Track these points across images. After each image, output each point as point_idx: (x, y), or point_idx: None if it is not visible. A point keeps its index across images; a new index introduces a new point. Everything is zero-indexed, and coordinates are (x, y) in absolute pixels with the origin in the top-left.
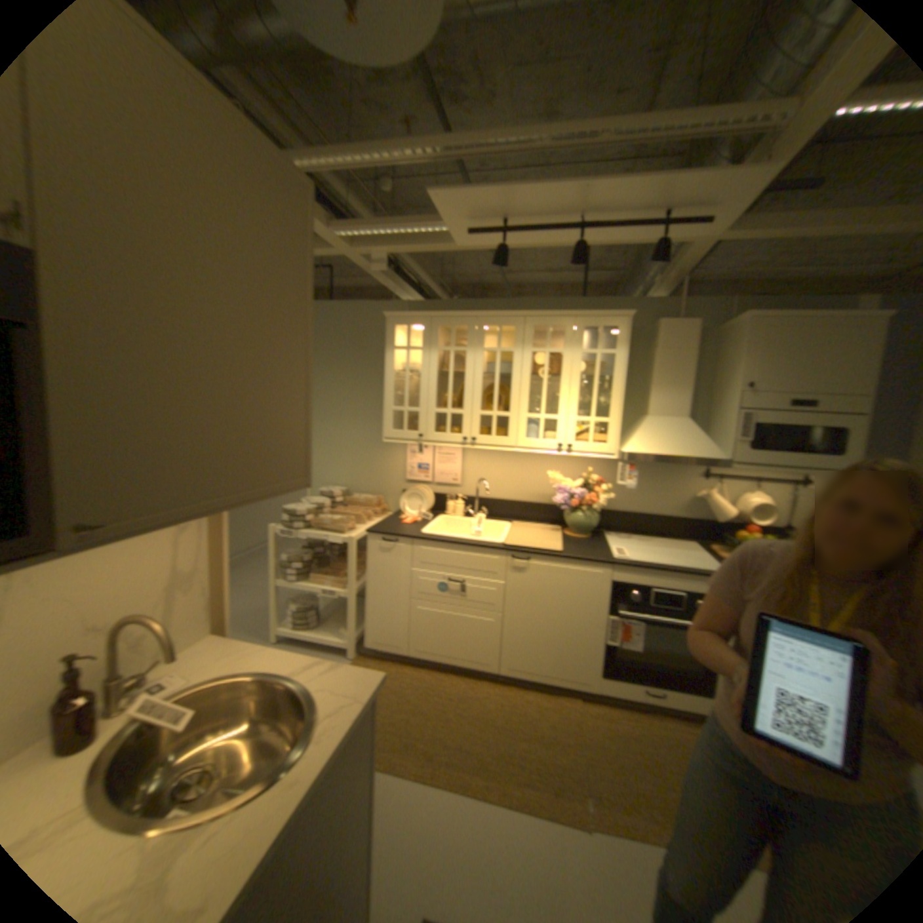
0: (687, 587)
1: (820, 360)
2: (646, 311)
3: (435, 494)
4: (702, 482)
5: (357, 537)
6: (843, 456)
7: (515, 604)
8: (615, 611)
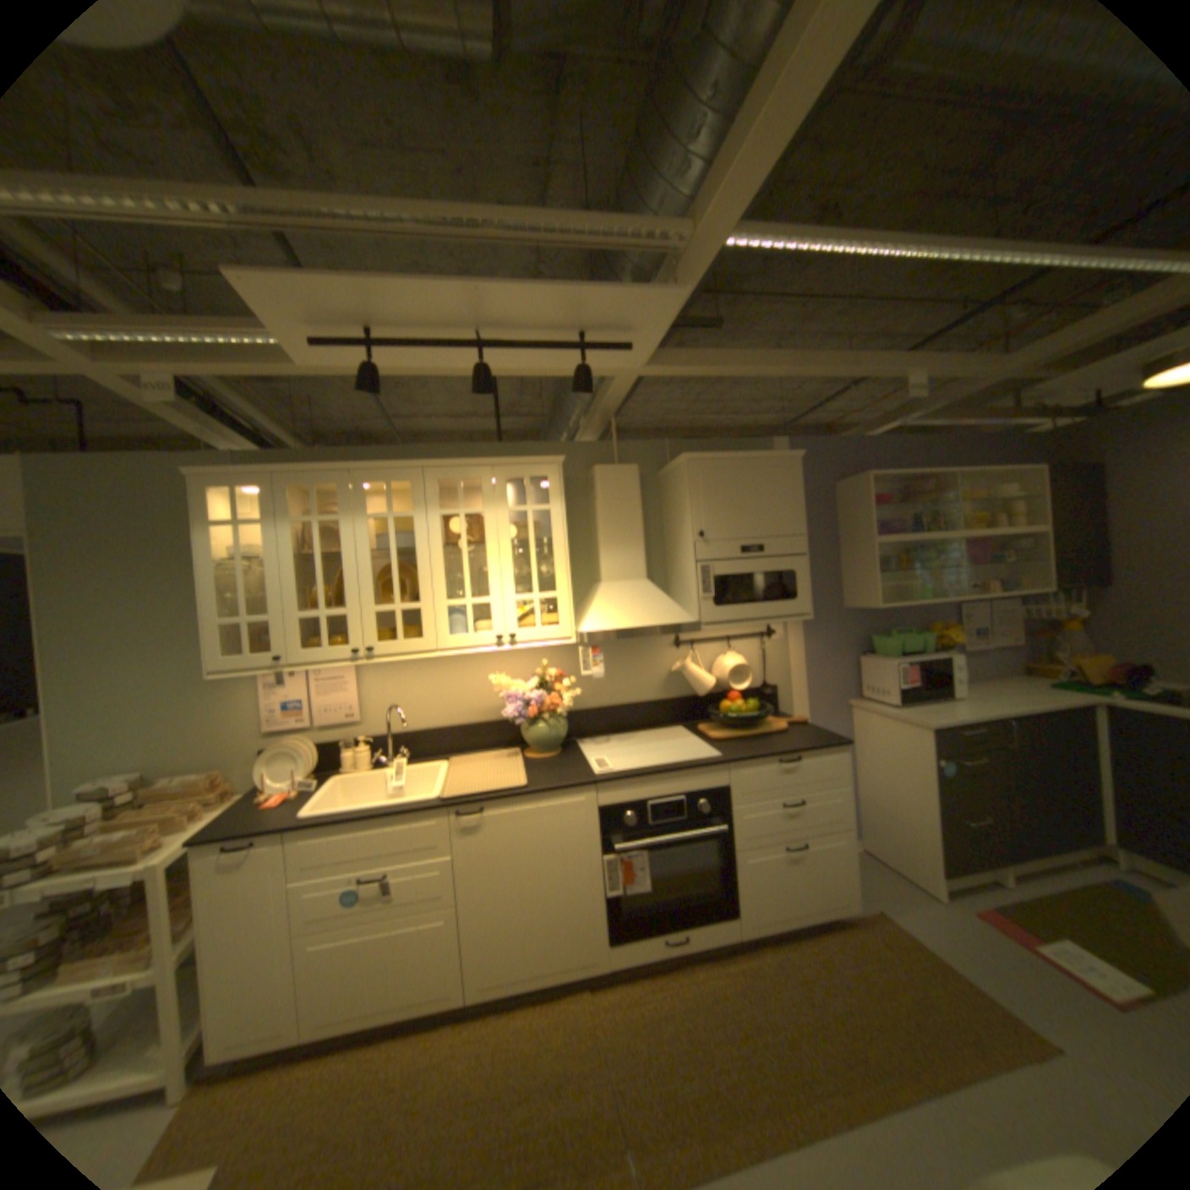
0: (684, 786)
1: (756, 503)
2: (577, 458)
3: (319, 745)
4: (673, 652)
5: (169, 860)
6: (795, 600)
7: (472, 884)
8: (609, 846)
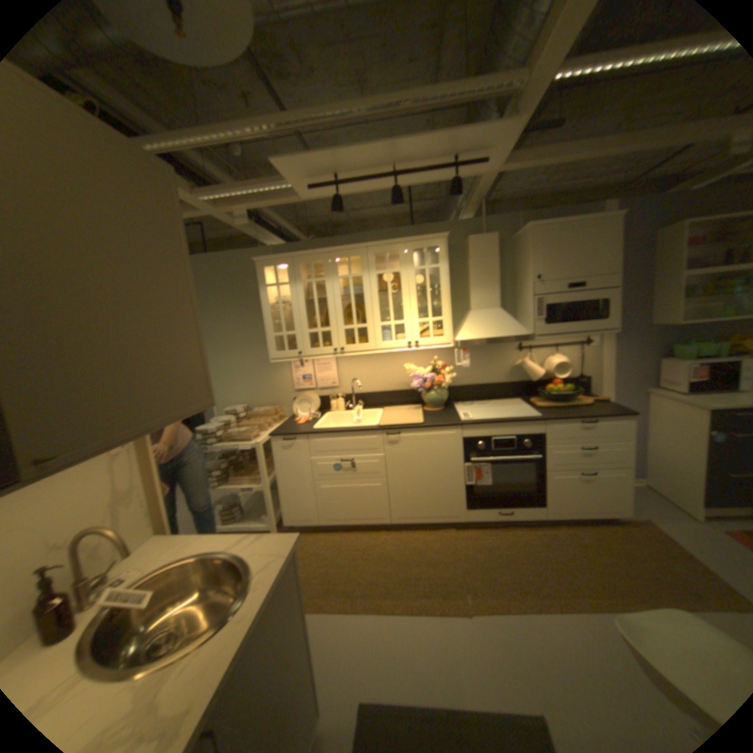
0: (516, 431)
1: (583, 252)
2: (459, 231)
3: (321, 396)
4: (518, 353)
5: (264, 441)
6: (608, 319)
7: (396, 468)
8: (469, 459)
